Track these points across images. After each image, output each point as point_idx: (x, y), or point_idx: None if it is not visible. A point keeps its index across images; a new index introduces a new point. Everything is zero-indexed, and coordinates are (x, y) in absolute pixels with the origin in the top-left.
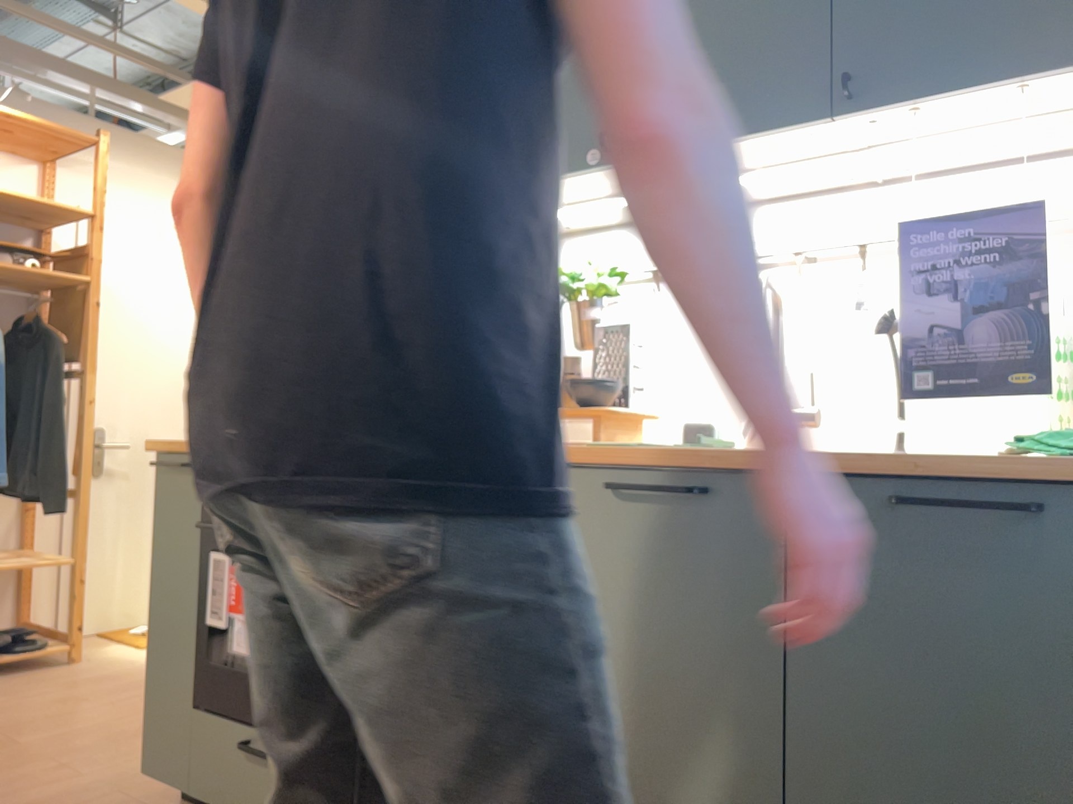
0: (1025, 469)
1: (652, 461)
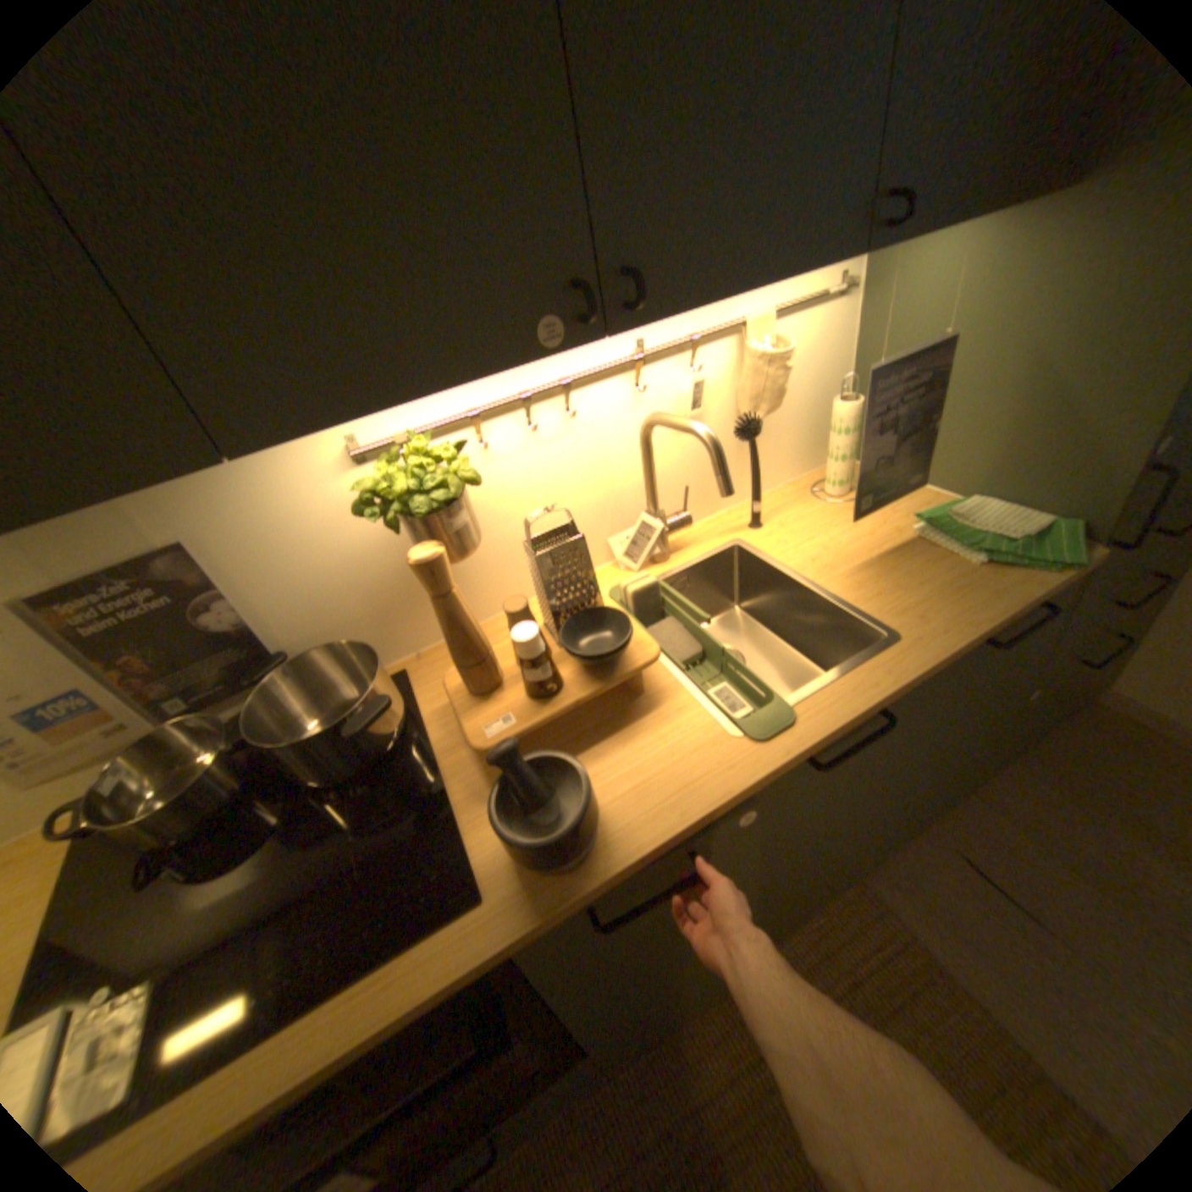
0: (1057, 593)
1: (836, 719)
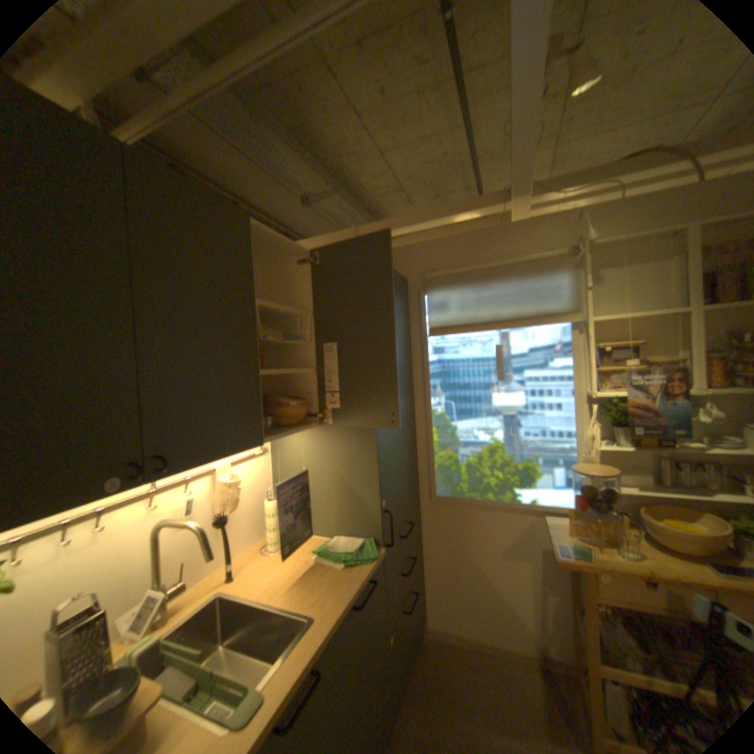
0: (372, 574)
1: (286, 689)
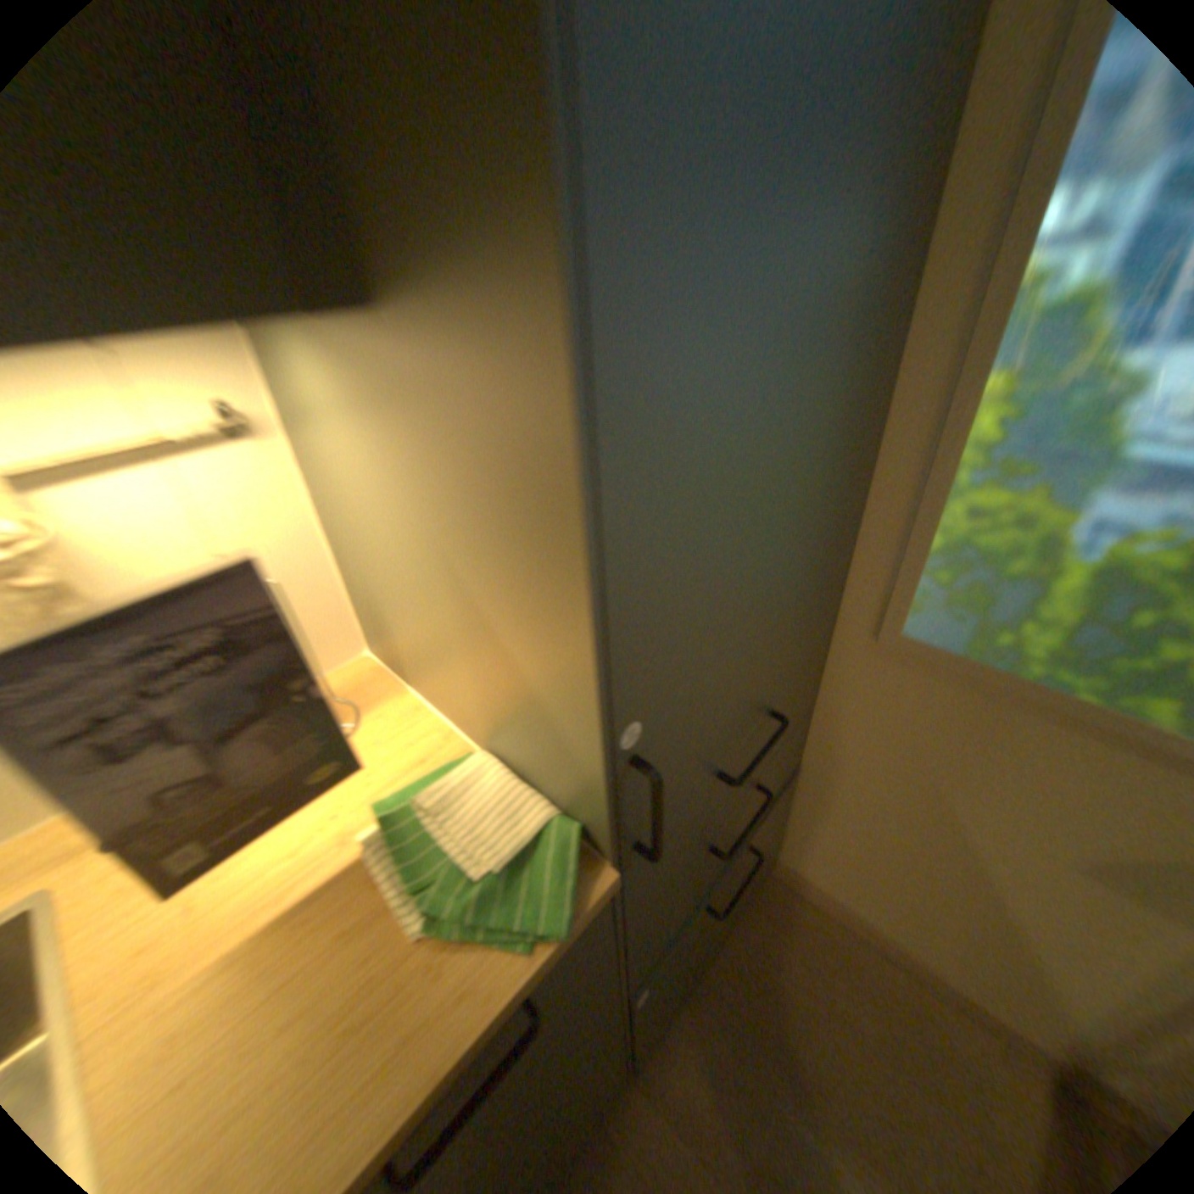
0: (509, 1019)
1: None
